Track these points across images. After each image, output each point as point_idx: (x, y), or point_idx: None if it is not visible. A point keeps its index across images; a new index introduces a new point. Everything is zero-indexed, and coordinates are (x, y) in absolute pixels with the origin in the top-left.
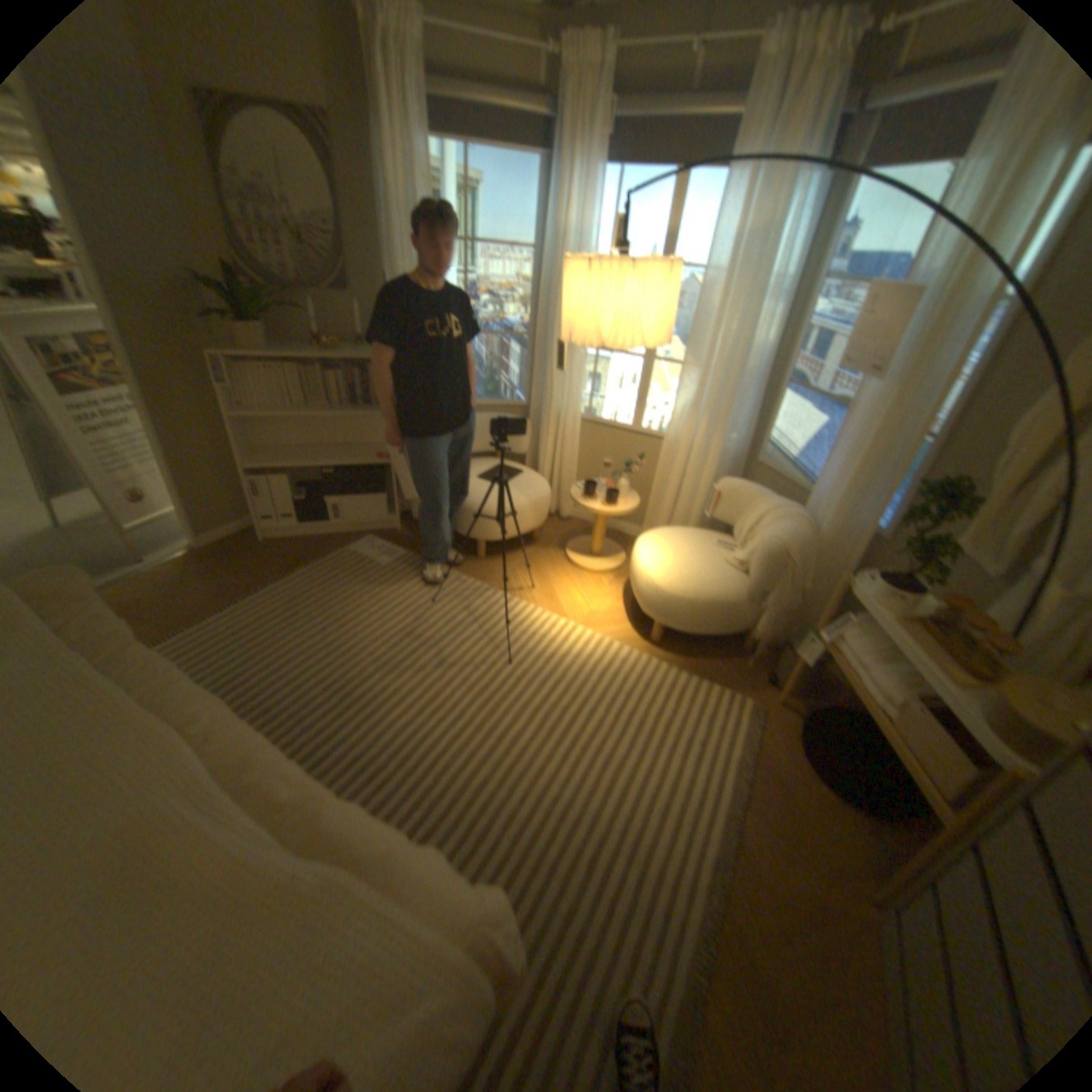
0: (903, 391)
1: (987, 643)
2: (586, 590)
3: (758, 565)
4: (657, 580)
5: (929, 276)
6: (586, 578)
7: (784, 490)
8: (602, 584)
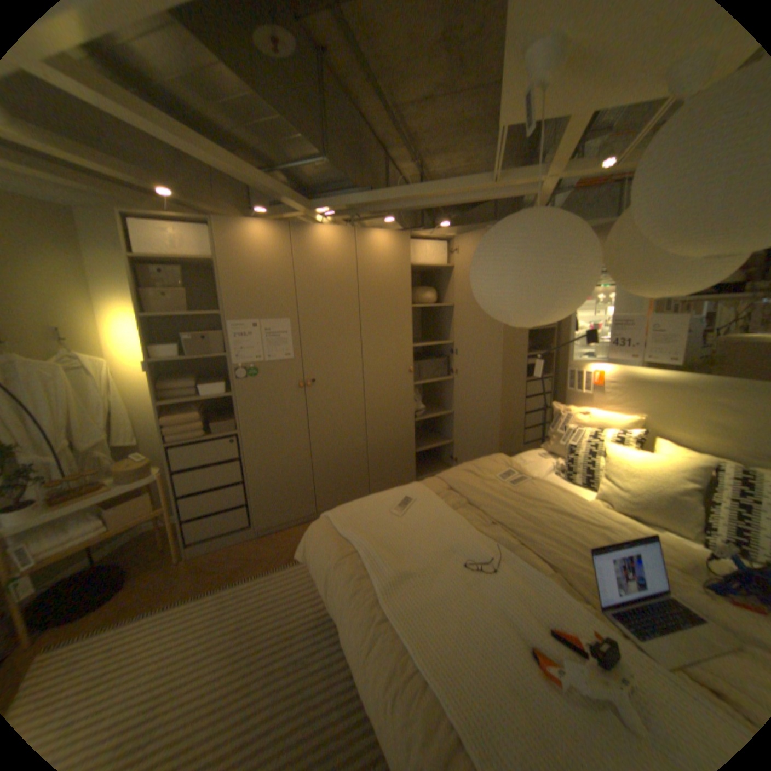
0: None
1: (89, 477)
2: None
3: None
4: None
5: None
6: None
7: None
8: None
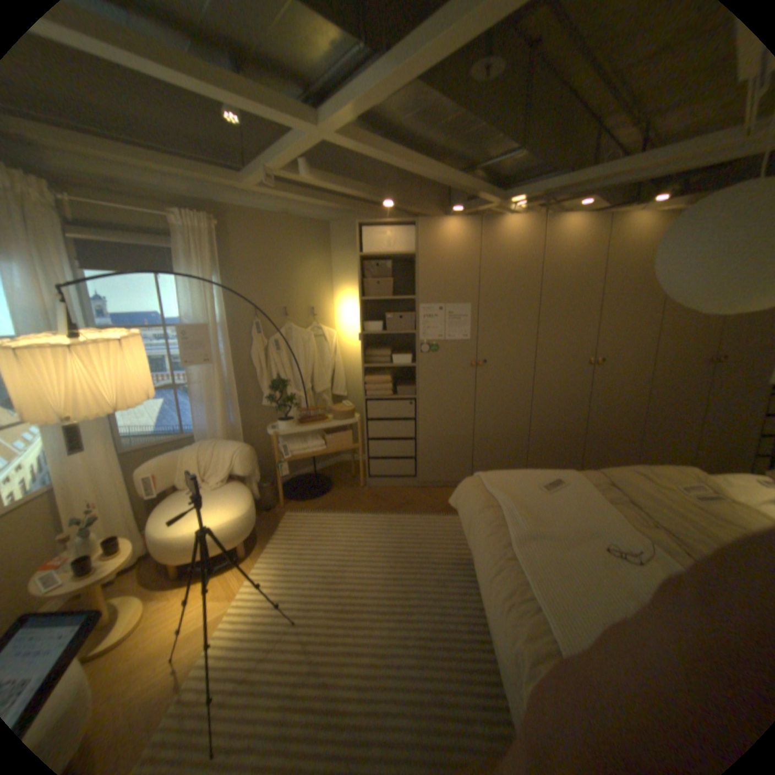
0: (219, 366)
1: (320, 410)
2: (173, 616)
3: (246, 464)
4: (234, 517)
5: (193, 321)
6: (150, 623)
7: (157, 454)
8: (163, 608)
